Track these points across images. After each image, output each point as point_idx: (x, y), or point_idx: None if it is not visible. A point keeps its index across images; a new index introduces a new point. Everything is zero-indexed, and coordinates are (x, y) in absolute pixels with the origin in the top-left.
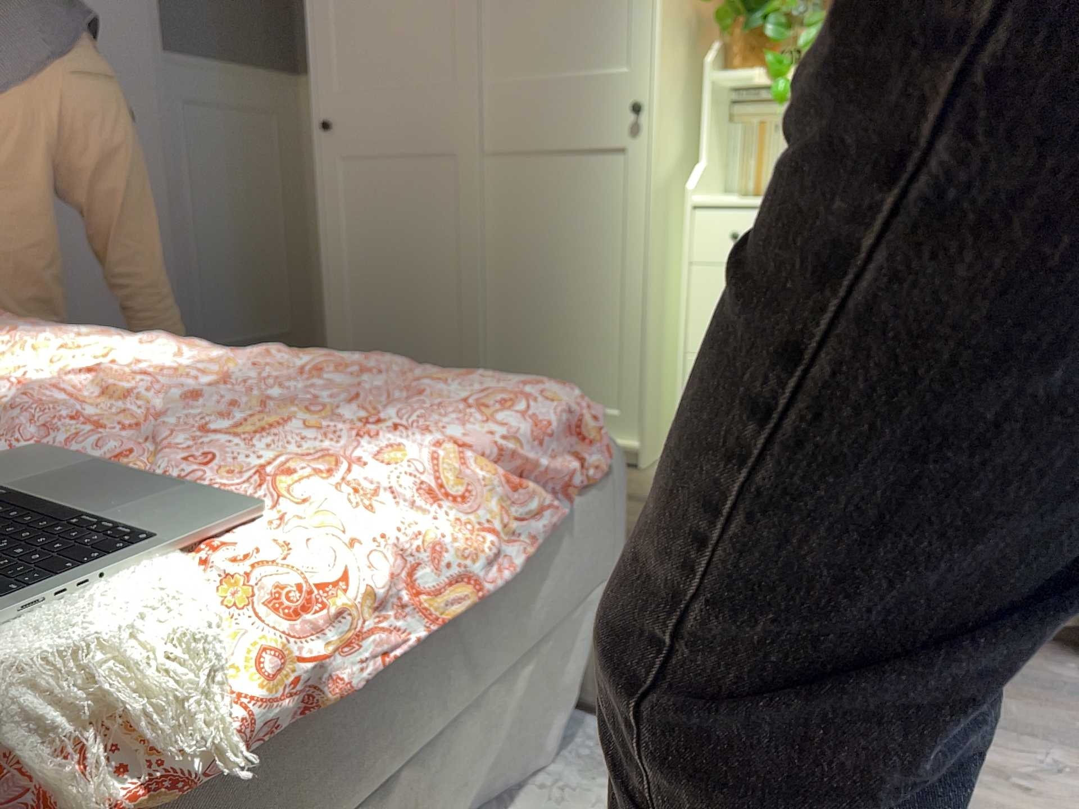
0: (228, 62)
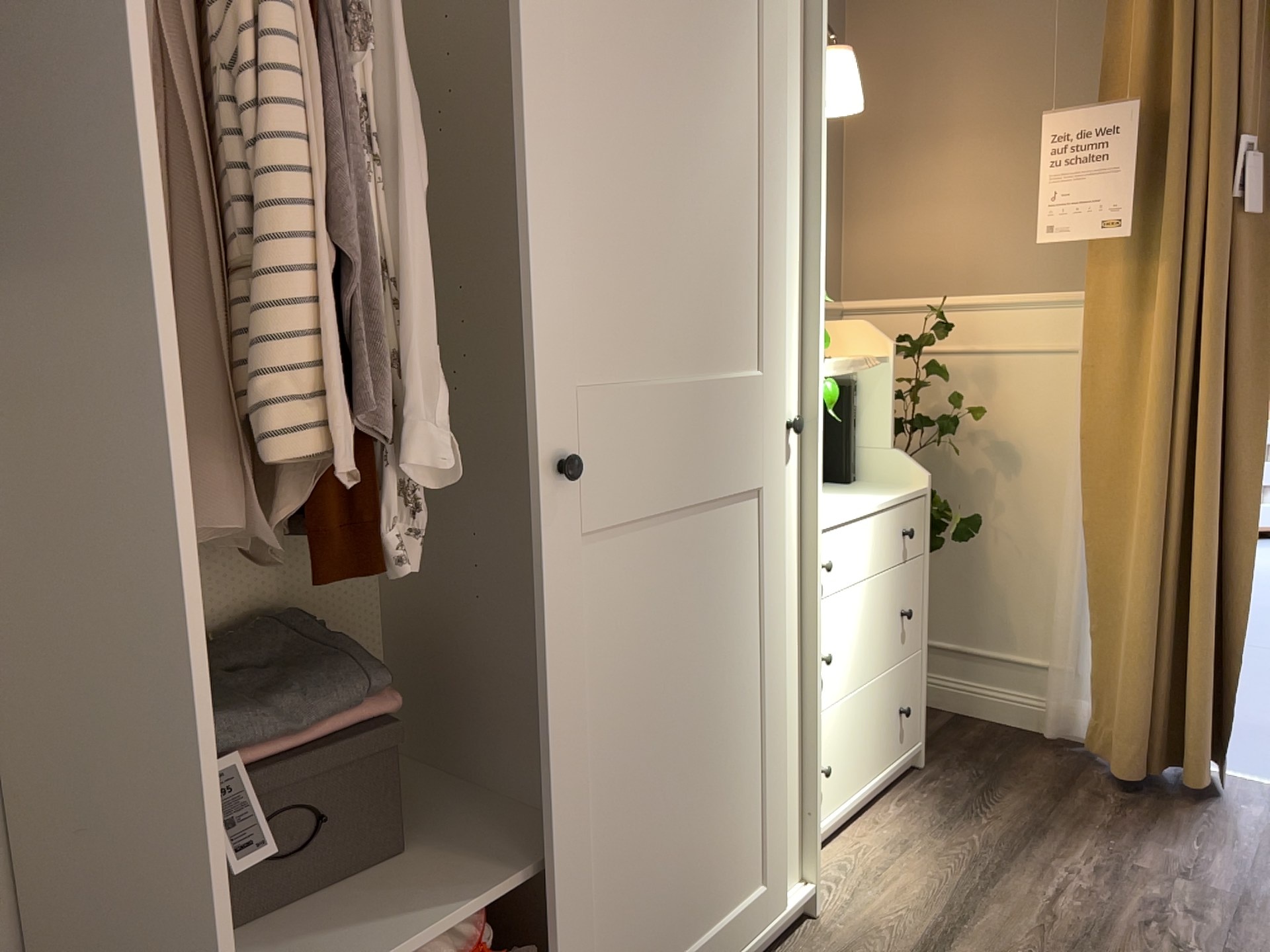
0: None
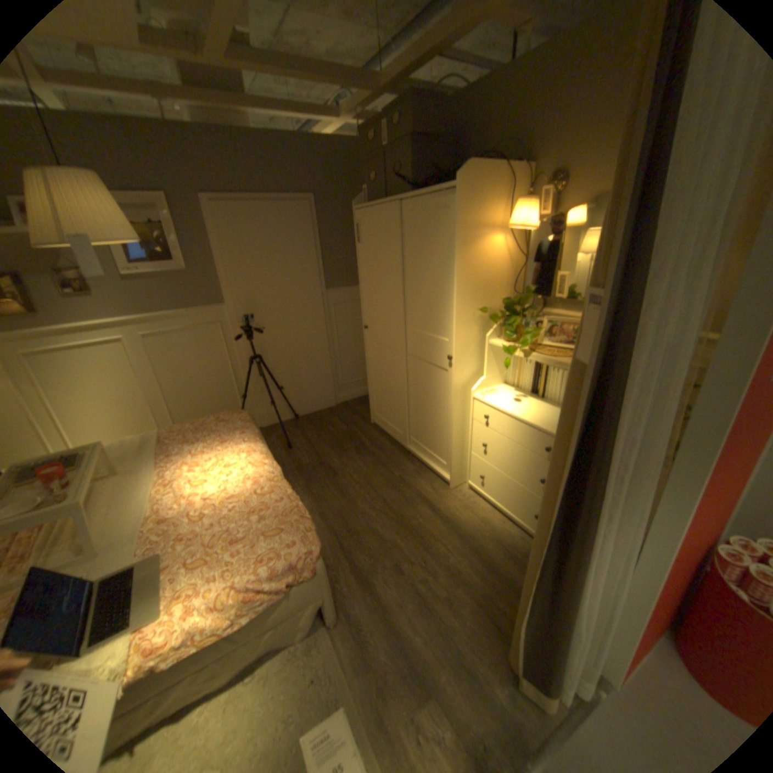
0: (350, 286)
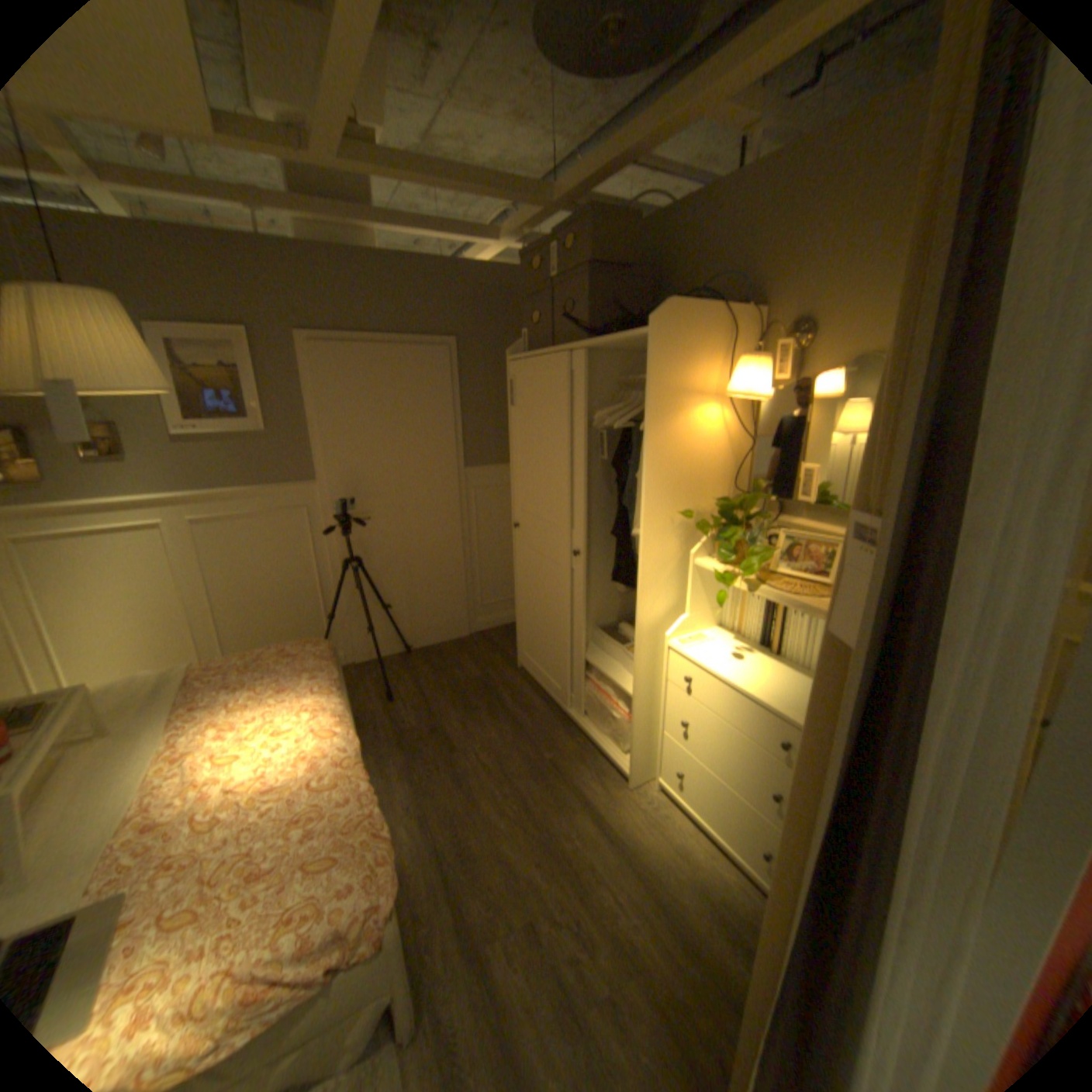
0: (501, 464)
